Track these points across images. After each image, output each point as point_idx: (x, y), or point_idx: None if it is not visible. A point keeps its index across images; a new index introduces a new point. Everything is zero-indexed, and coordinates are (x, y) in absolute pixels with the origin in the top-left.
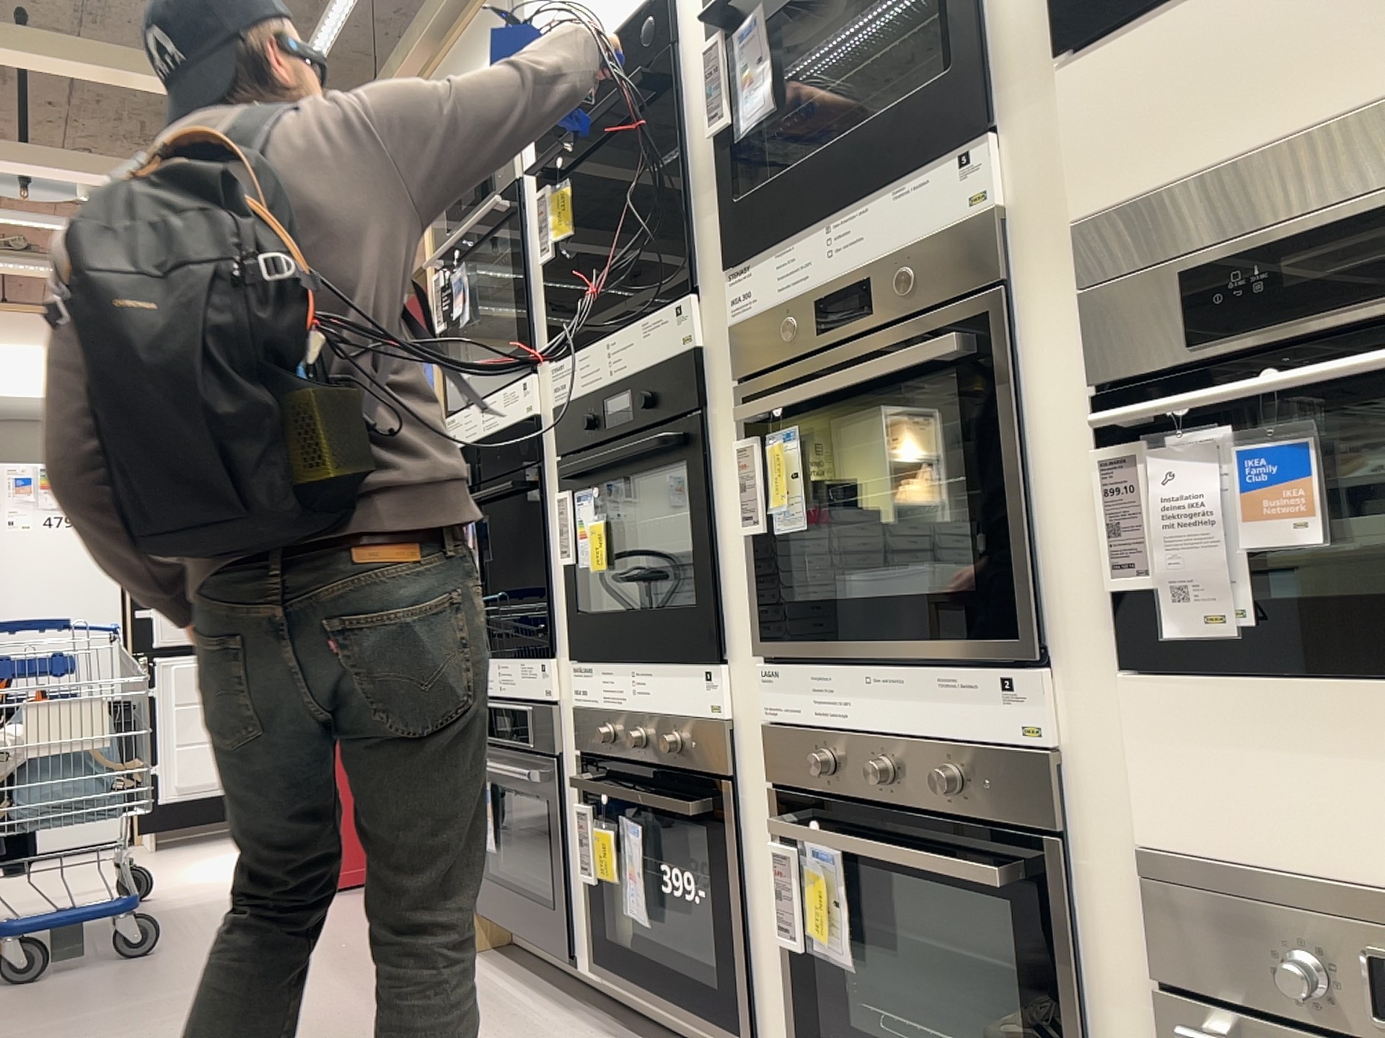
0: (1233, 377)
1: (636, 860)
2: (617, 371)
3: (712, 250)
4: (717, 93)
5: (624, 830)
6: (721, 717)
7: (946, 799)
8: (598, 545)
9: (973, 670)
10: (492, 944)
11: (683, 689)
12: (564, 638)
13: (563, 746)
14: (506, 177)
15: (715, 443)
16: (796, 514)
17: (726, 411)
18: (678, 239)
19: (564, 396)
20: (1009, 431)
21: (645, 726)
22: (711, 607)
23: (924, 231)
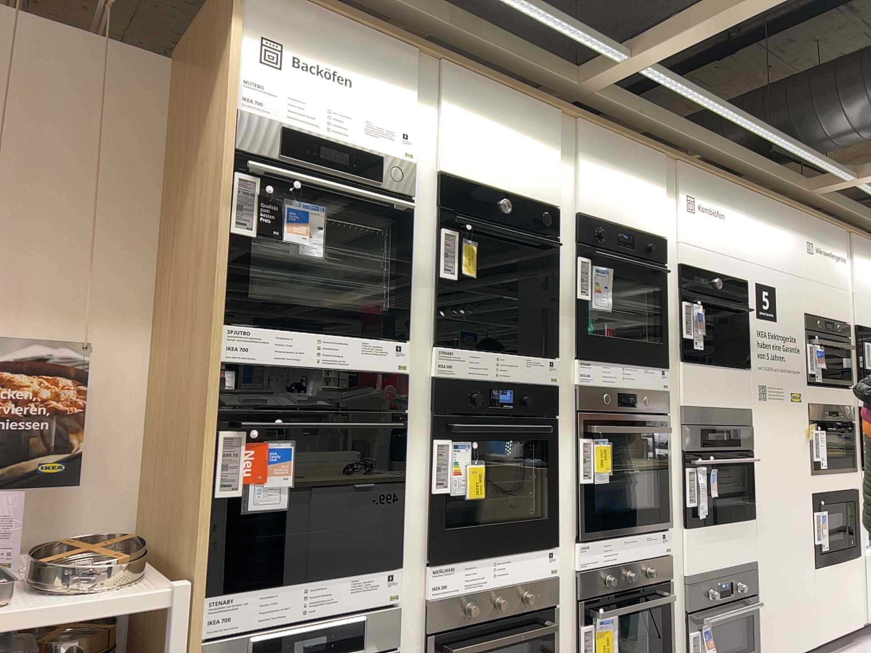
0: (700, 454)
1: None
2: (505, 378)
3: (566, 344)
4: (587, 283)
5: None
6: (556, 573)
7: (650, 578)
8: (481, 481)
9: (654, 532)
10: None
11: (533, 563)
12: (412, 548)
13: (400, 635)
14: (403, 185)
15: (558, 434)
16: (606, 475)
17: (566, 421)
18: (549, 327)
19: (450, 374)
20: (667, 457)
21: (499, 593)
22: (556, 517)
23: (652, 388)
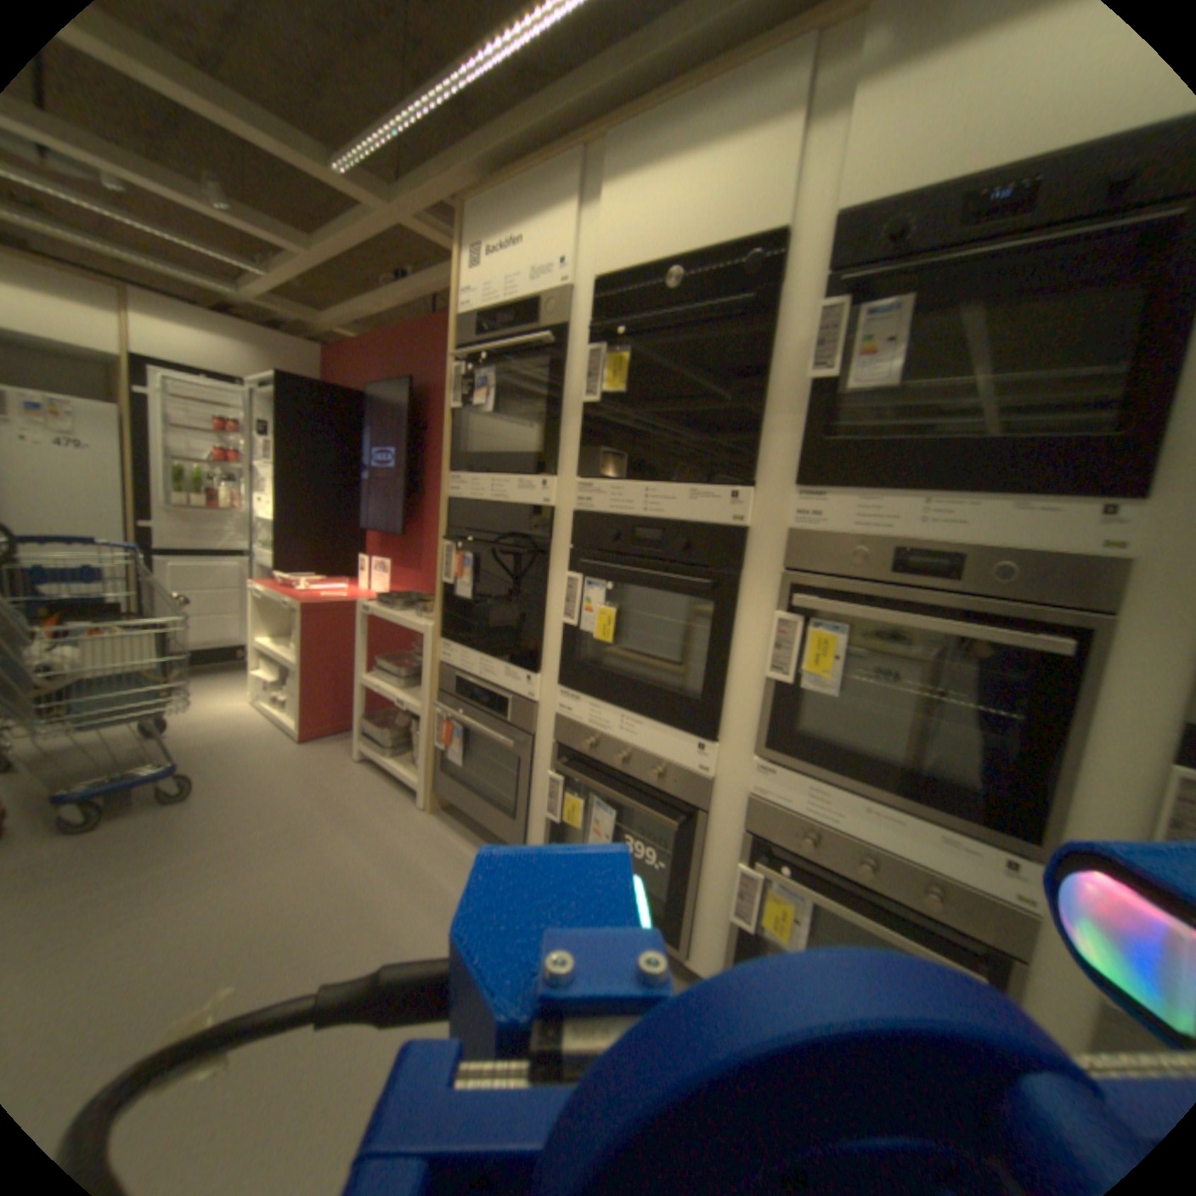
0: None
1: (606, 826)
2: (655, 512)
3: (781, 460)
4: (833, 344)
5: (591, 799)
6: (708, 773)
7: (928, 906)
8: (608, 623)
9: (977, 839)
10: (441, 807)
11: (674, 742)
12: (552, 664)
13: (538, 728)
14: (555, 316)
15: (746, 597)
16: (830, 682)
17: (764, 581)
18: (745, 438)
19: (589, 507)
20: (1079, 712)
21: (627, 749)
22: (717, 704)
23: (1042, 543)
